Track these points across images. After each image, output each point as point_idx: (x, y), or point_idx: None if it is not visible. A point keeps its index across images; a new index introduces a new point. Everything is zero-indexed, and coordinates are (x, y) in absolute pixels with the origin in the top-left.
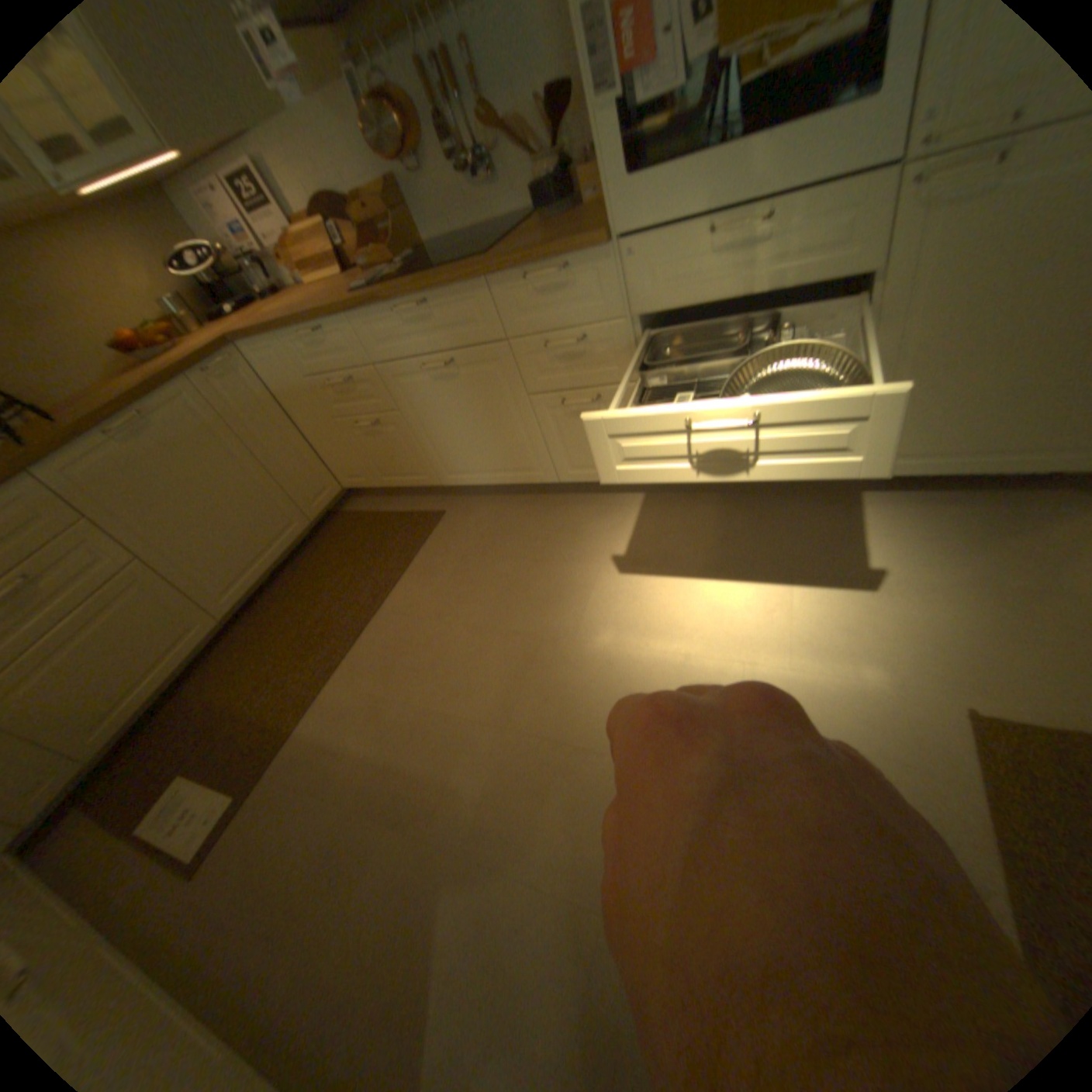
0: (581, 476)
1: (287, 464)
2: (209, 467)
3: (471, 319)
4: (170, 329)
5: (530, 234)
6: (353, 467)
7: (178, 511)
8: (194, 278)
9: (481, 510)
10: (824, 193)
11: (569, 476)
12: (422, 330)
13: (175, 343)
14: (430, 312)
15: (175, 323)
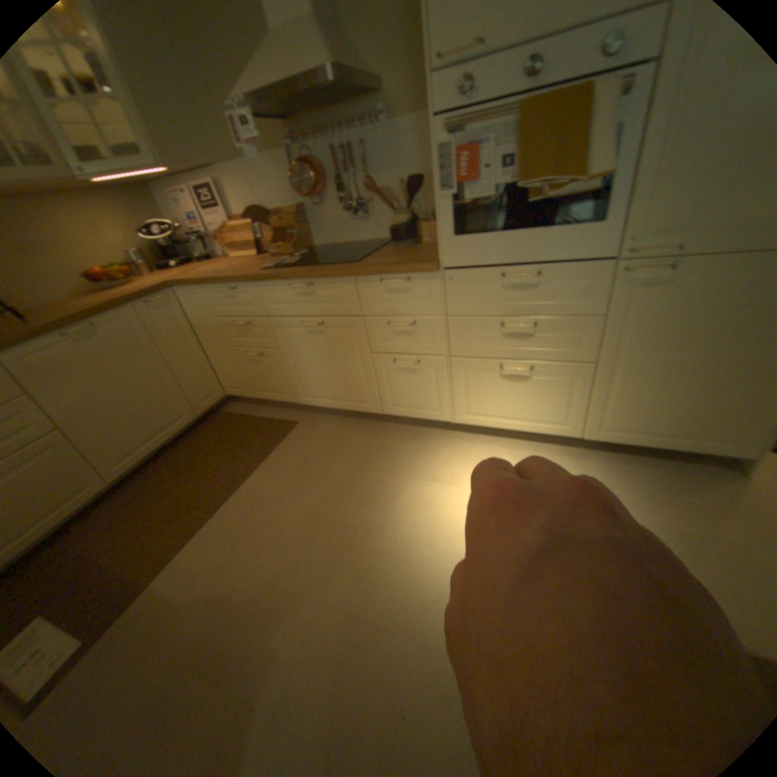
0: (398, 412)
1: (188, 374)
2: (131, 369)
3: (340, 301)
4: (126, 271)
5: (387, 257)
6: (236, 382)
7: (98, 398)
8: (152, 242)
9: (324, 425)
10: (571, 267)
11: (390, 411)
12: (305, 302)
13: (128, 282)
14: (313, 292)
15: (131, 268)
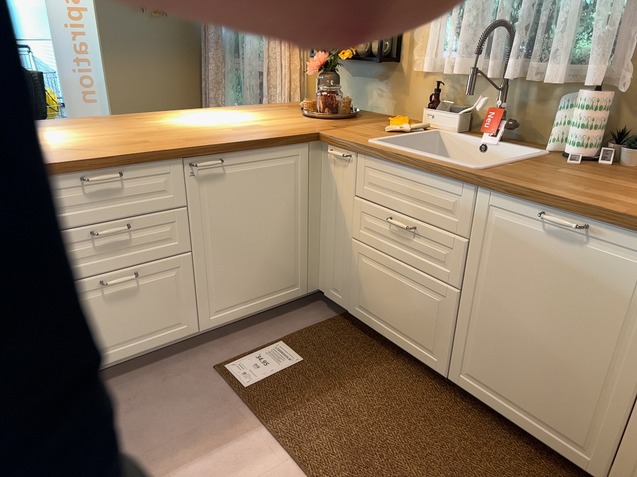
0: None
1: None
2: (582, 325)
3: None
4: None
5: None
6: None
7: (514, 309)
8: None
9: None
10: None
11: None
12: None
13: None
14: None
15: None
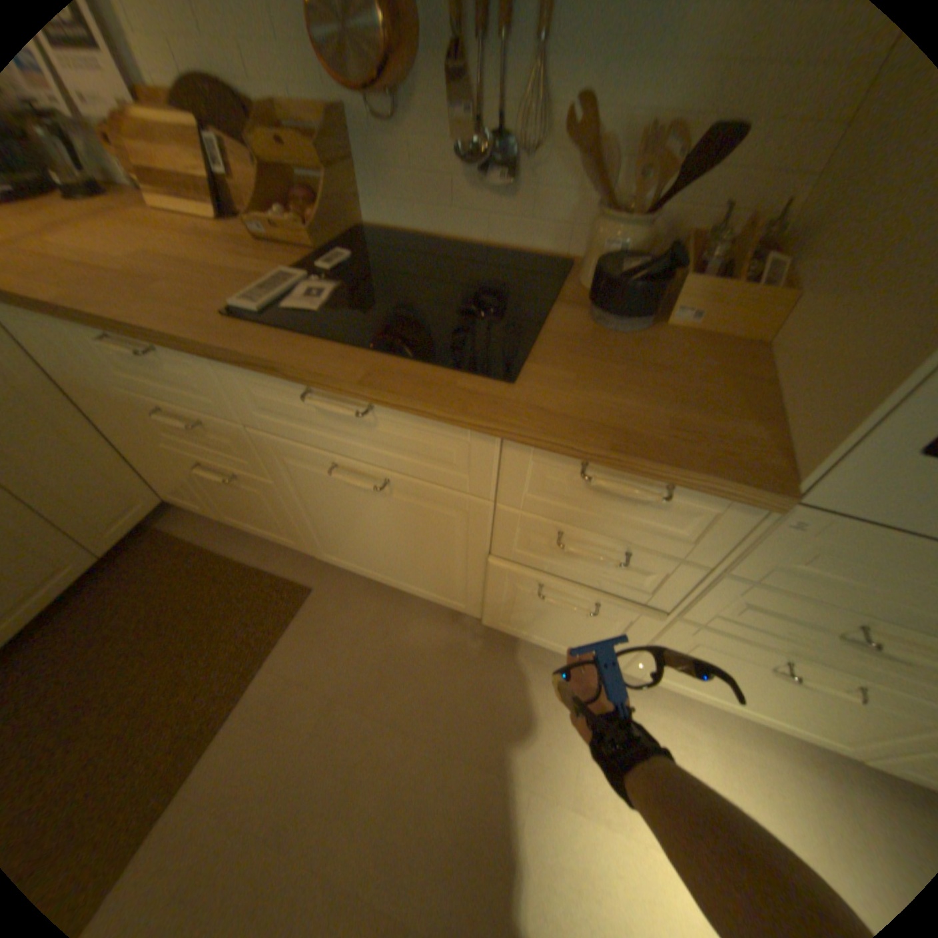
0: (516, 628)
1: (65, 484)
2: None
3: (446, 460)
4: None
5: (603, 383)
6: (183, 492)
7: None
8: None
9: (363, 605)
10: None
11: (499, 622)
12: (348, 432)
13: None
14: (374, 422)
15: None
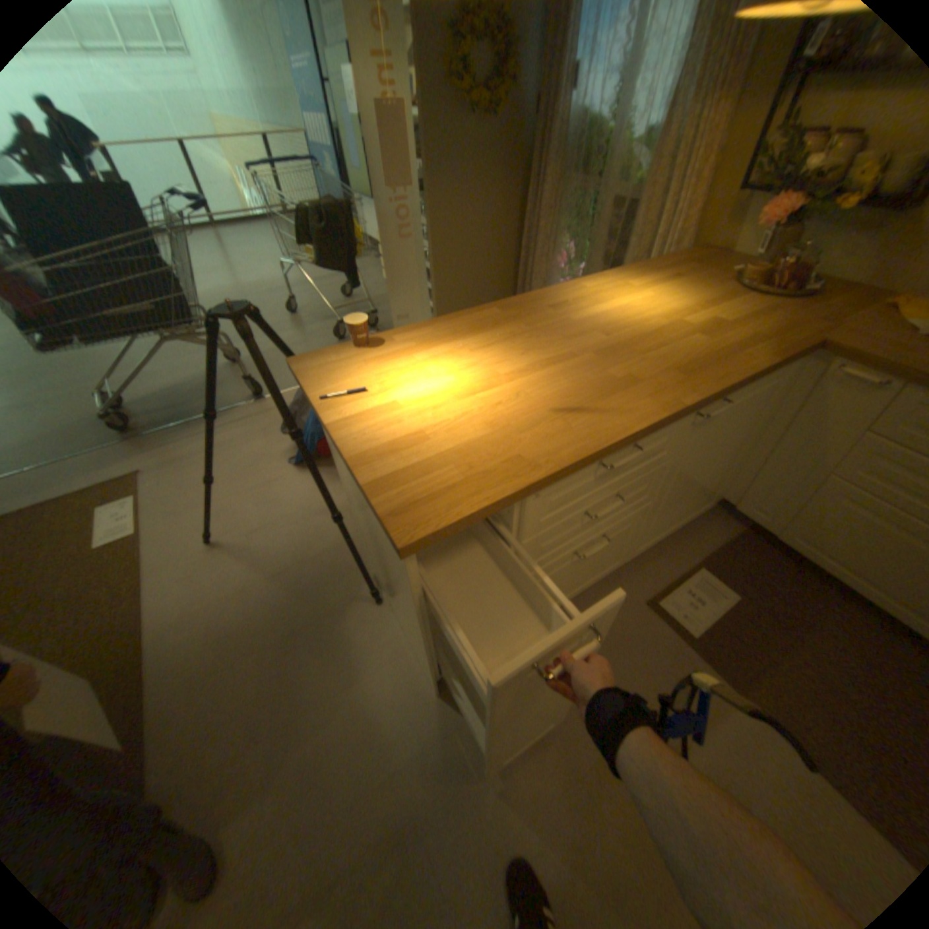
0: None
1: None
2: None
3: None
4: None
5: None
6: None
7: None
8: None
9: None
10: None
11: None
12: None
13: None
14: None
15: None
